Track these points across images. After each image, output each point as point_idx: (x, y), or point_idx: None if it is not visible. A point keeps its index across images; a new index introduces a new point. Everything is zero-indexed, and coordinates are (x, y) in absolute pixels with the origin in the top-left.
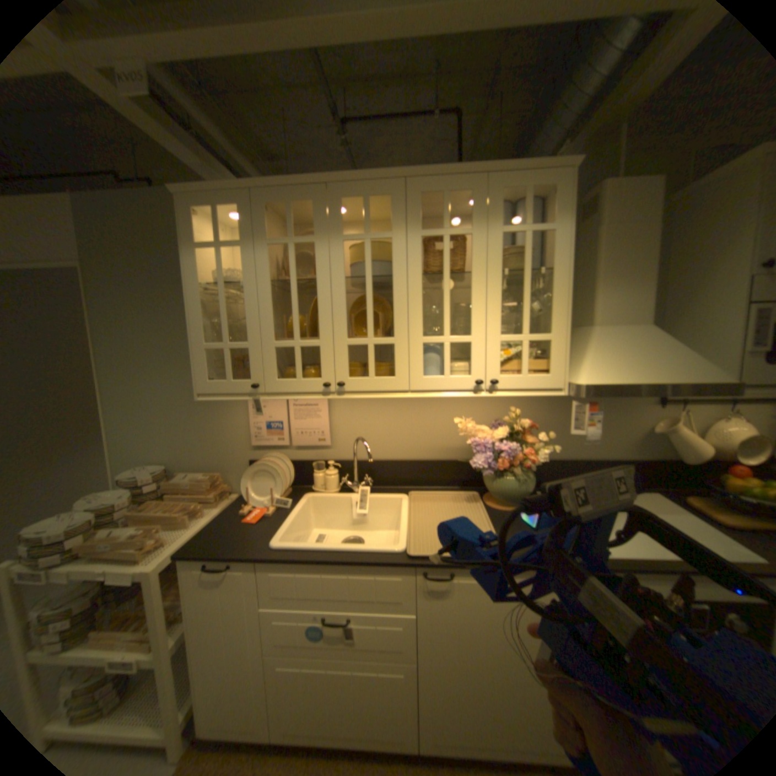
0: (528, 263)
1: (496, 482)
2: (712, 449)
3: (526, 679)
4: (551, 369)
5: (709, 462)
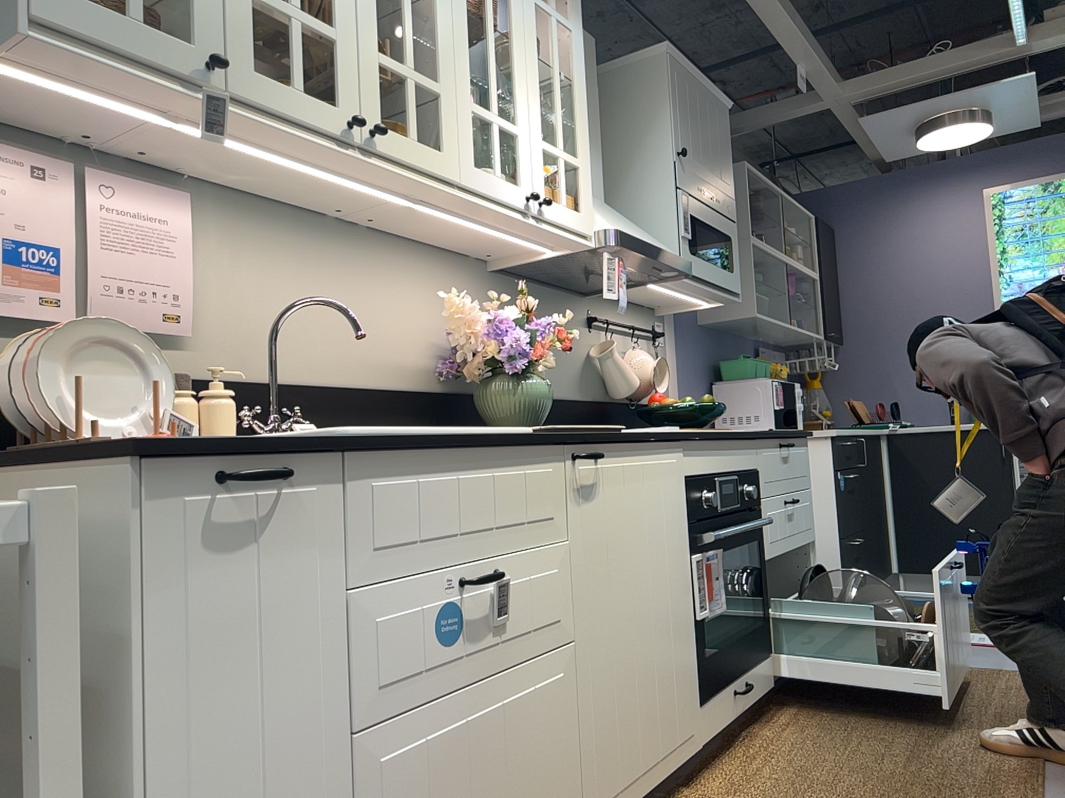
0: (556, 57)
1: (517, 387)
2: (639, 374)
3: (660, 615)
4: (581, 206)
5: (627, 403)
